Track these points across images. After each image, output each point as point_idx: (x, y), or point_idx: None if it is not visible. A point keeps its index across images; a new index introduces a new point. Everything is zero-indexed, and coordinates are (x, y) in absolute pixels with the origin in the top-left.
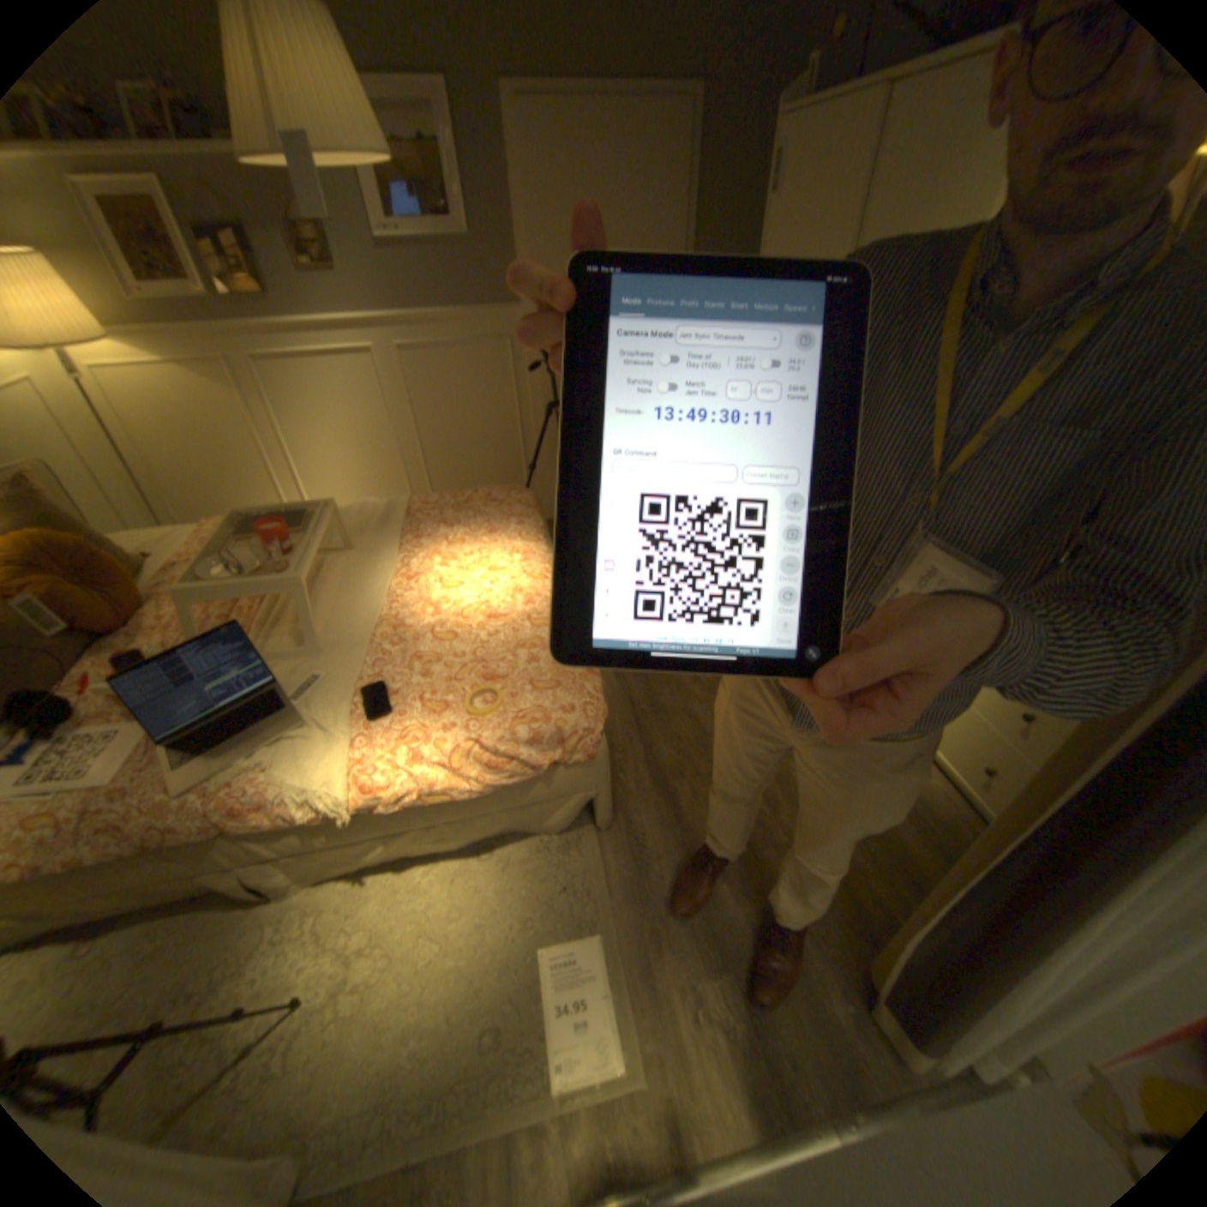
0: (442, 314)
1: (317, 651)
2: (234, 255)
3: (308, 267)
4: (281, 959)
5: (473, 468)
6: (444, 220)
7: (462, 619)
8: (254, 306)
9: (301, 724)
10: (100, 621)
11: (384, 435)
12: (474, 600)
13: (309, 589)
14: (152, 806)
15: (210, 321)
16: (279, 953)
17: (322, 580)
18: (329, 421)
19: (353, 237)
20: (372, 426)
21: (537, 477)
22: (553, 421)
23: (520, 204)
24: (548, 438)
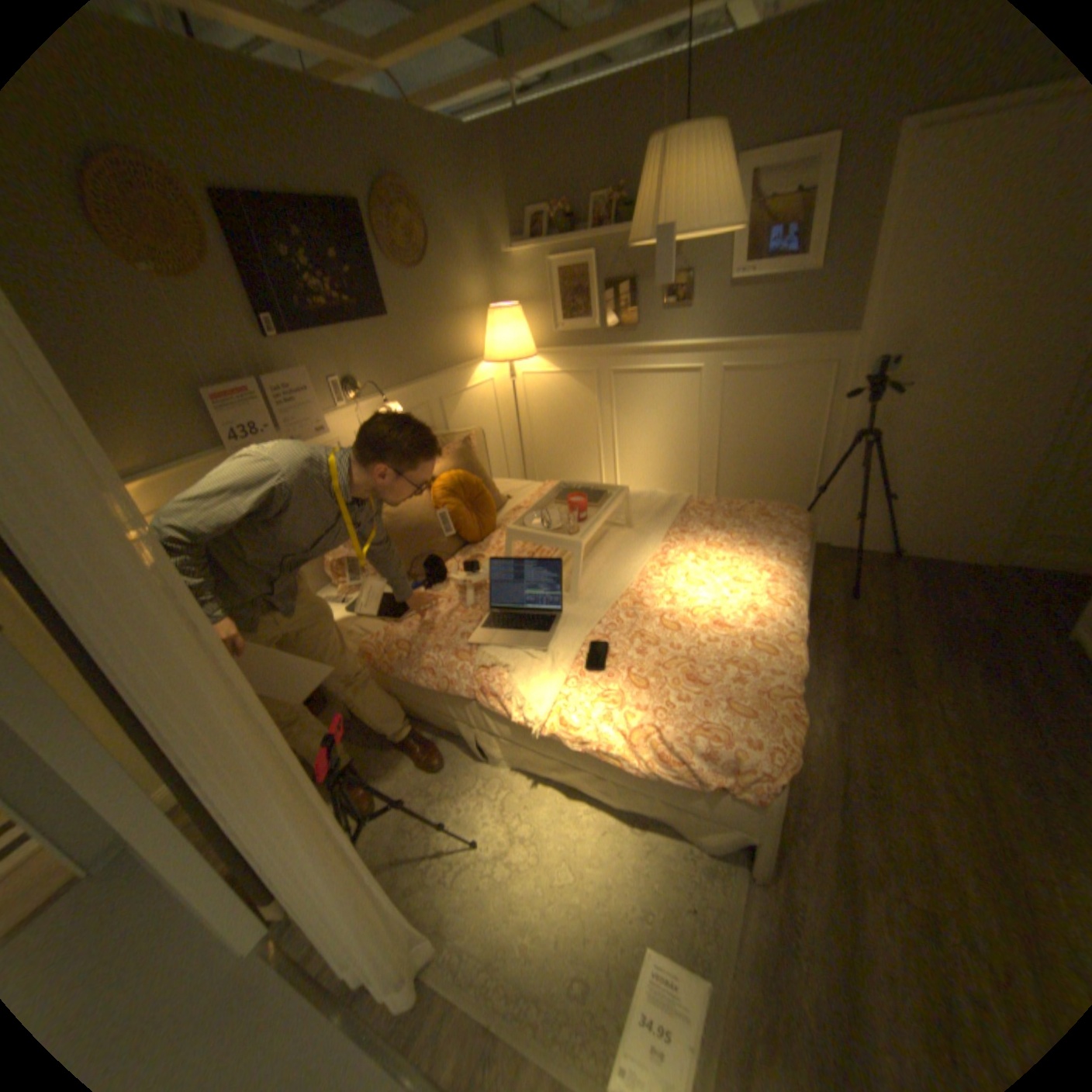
0: (773, 341)
1: (574, 601)
2: (625, 299)
3: (673, 306)
4: (478, 808)
5: (760, 480)
6: (802, 259)
7: (690, 617)
8: (626, 335)
9: (543, 651)
10: (470, 535)
11: (690, 439)
12: (708, 604)
13: (588, 551)
14: (448, 664)
15: (596, 346)
16: (478, 804)
17: (599, 547)
18: (651, 423)
19: (715, 280)
20: (683, 431)
21: (825, 500)
22: (862, 448)
23: (891, 235)
24: (850, 464)
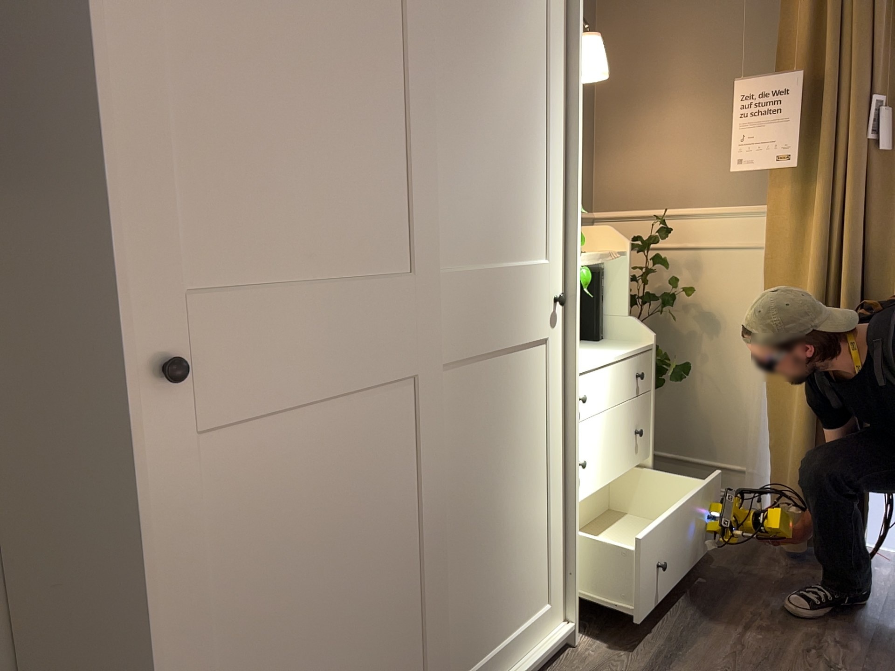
0: None
1: None
2: None
3: None
4: None
5: None
6: None
7: None
8: None
9: None
10: None
11: None
12: None
13: None
14: None
15: None
16: None
17: None
18: None
19: None
20: None
21: None
22: None
23: None
24: None
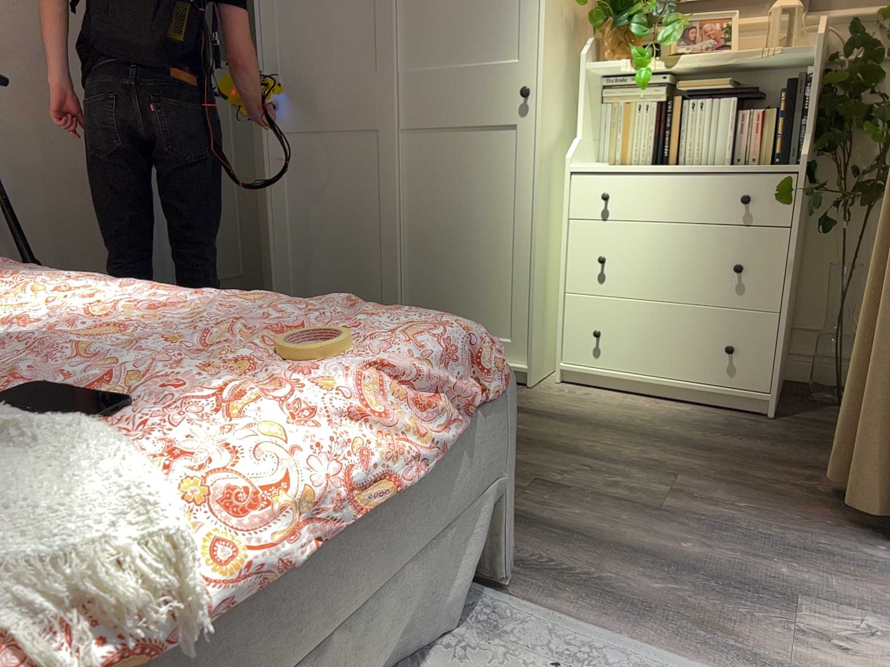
0: None
1: None
2: None
3: None
4: None
5: None
6: None
7: (96, 319)
8: None
9: None
10: None
11: None
12: (76, 316)
13: None
14: None
15: None
16: None
17: None
18: None
19: None
20: None
21: None
22: None
23: None
24: None
